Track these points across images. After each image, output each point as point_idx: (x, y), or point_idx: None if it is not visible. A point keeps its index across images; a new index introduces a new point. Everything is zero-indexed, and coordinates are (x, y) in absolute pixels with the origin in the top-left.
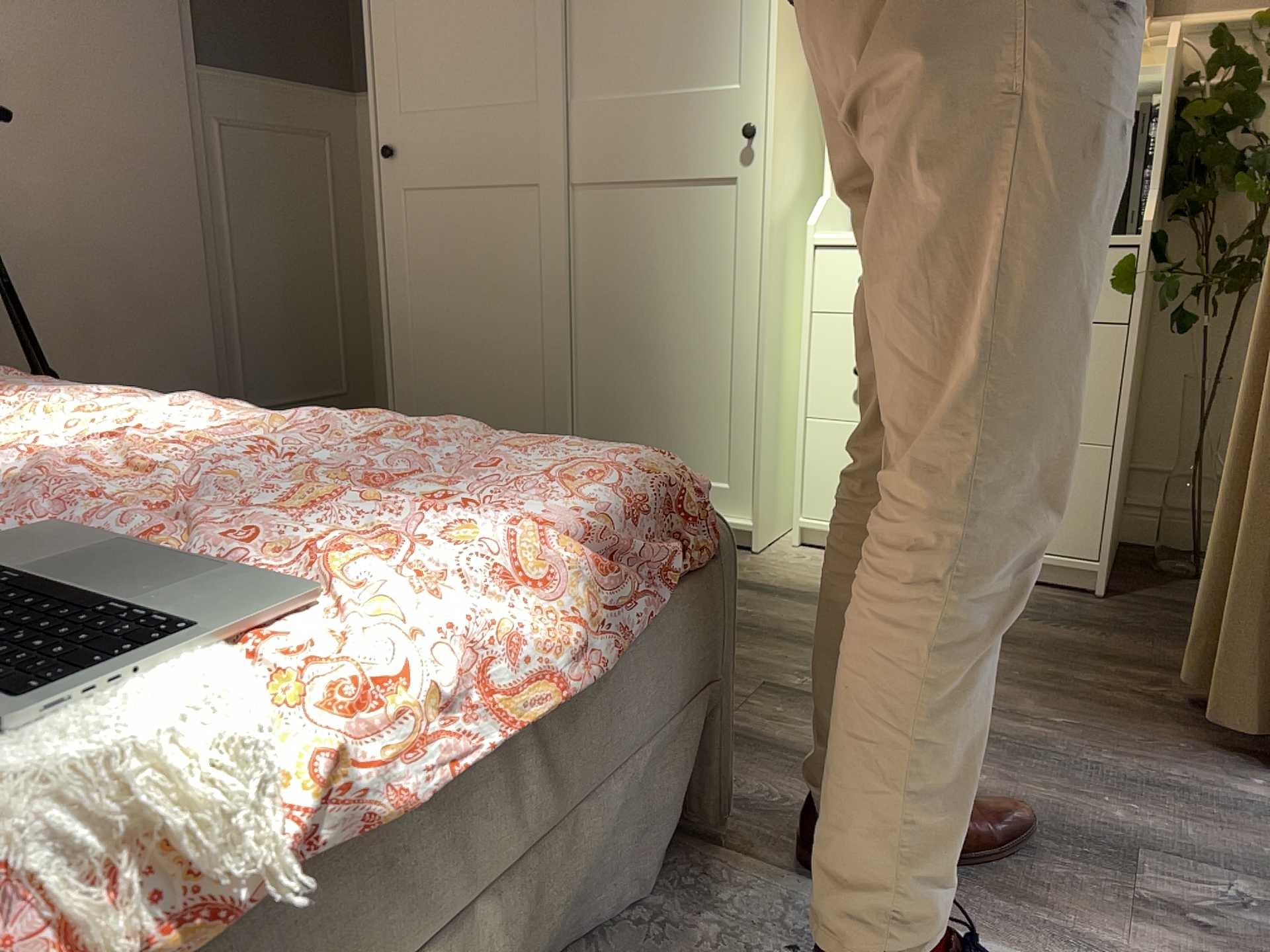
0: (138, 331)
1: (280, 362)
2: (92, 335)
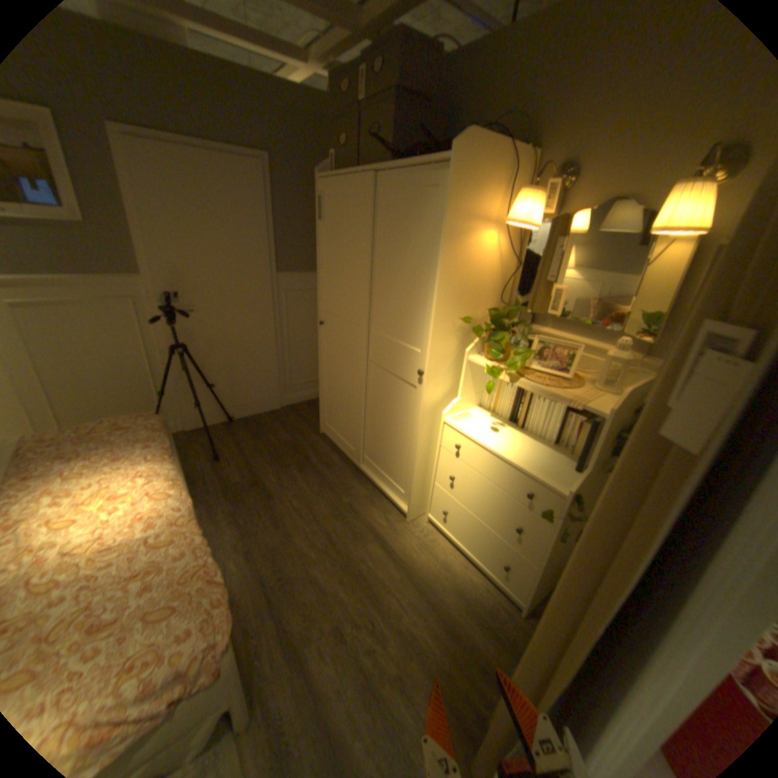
0: (248, 365)
1: (304, 369)
2: (232, 368)
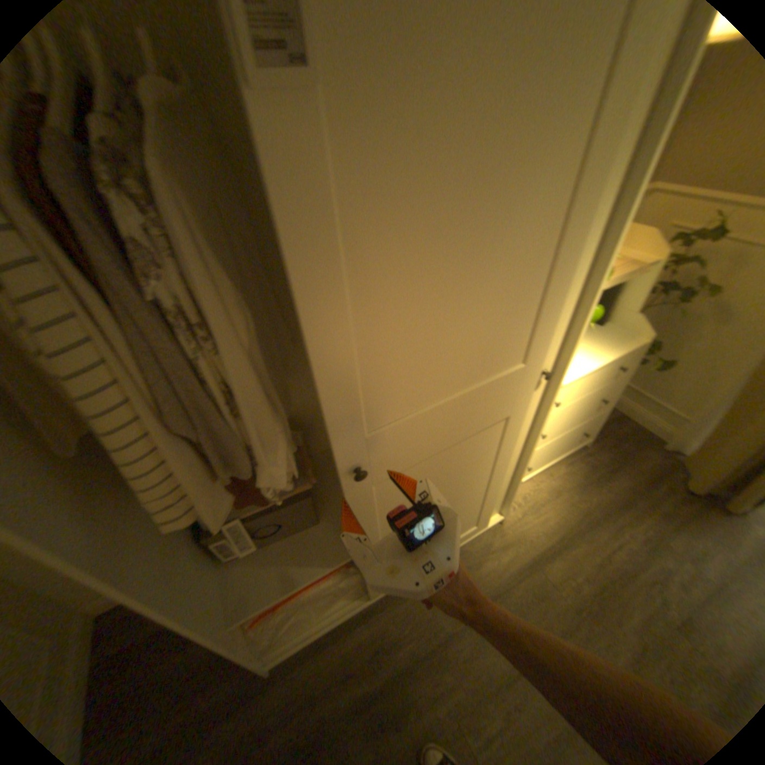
0: None
1: None
2: None
